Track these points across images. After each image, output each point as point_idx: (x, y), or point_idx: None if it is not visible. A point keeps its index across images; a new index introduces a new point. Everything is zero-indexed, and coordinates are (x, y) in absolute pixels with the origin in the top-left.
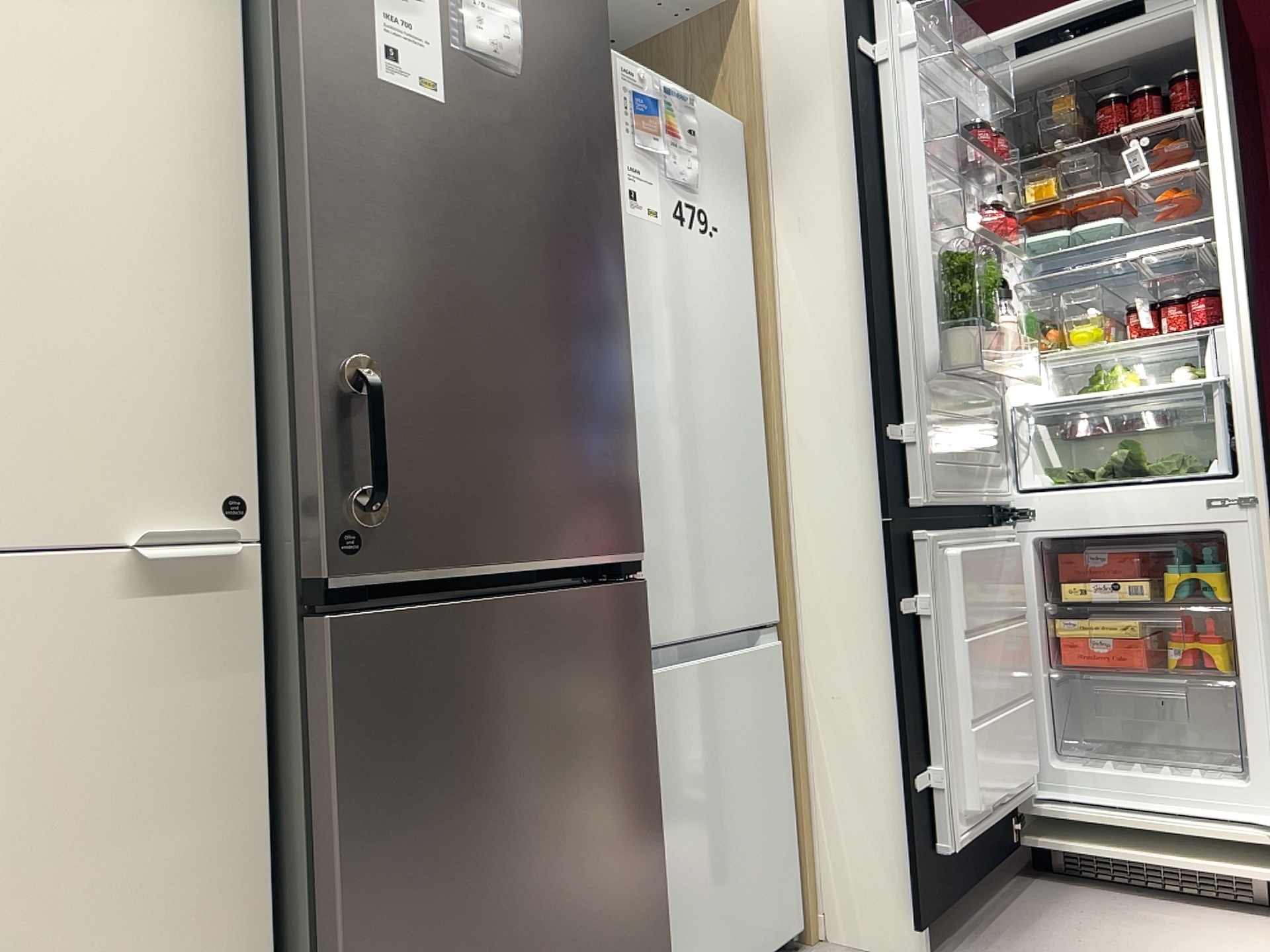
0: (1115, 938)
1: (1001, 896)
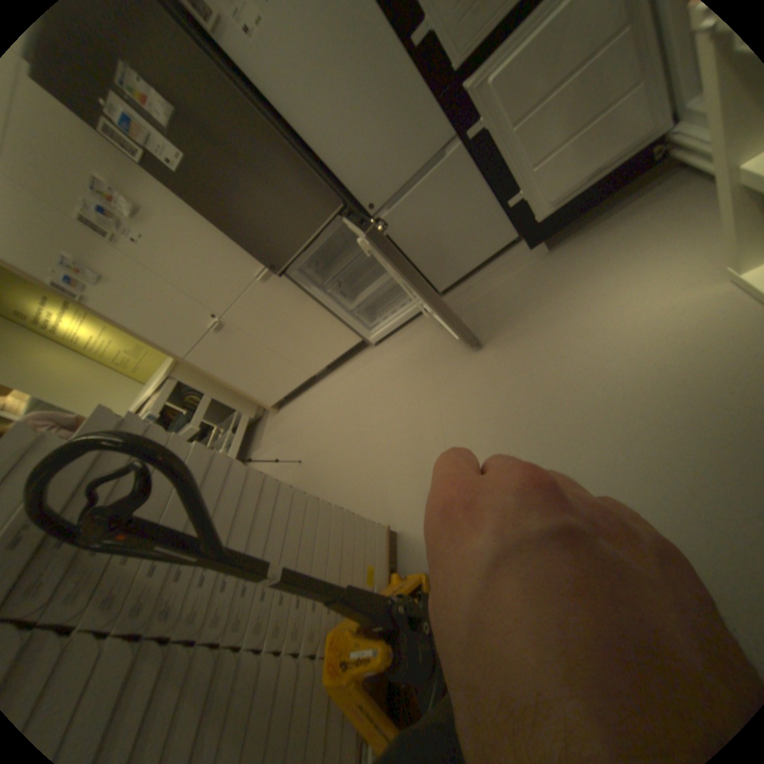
0: (641, 234)
1: (635, 193)
